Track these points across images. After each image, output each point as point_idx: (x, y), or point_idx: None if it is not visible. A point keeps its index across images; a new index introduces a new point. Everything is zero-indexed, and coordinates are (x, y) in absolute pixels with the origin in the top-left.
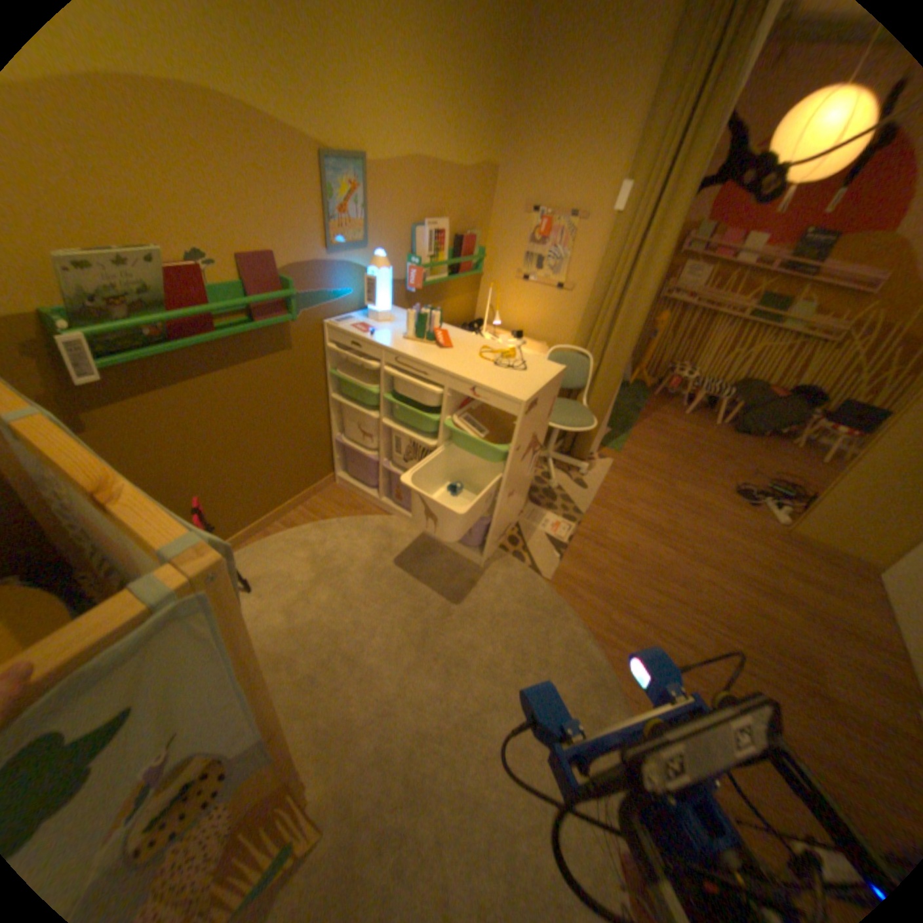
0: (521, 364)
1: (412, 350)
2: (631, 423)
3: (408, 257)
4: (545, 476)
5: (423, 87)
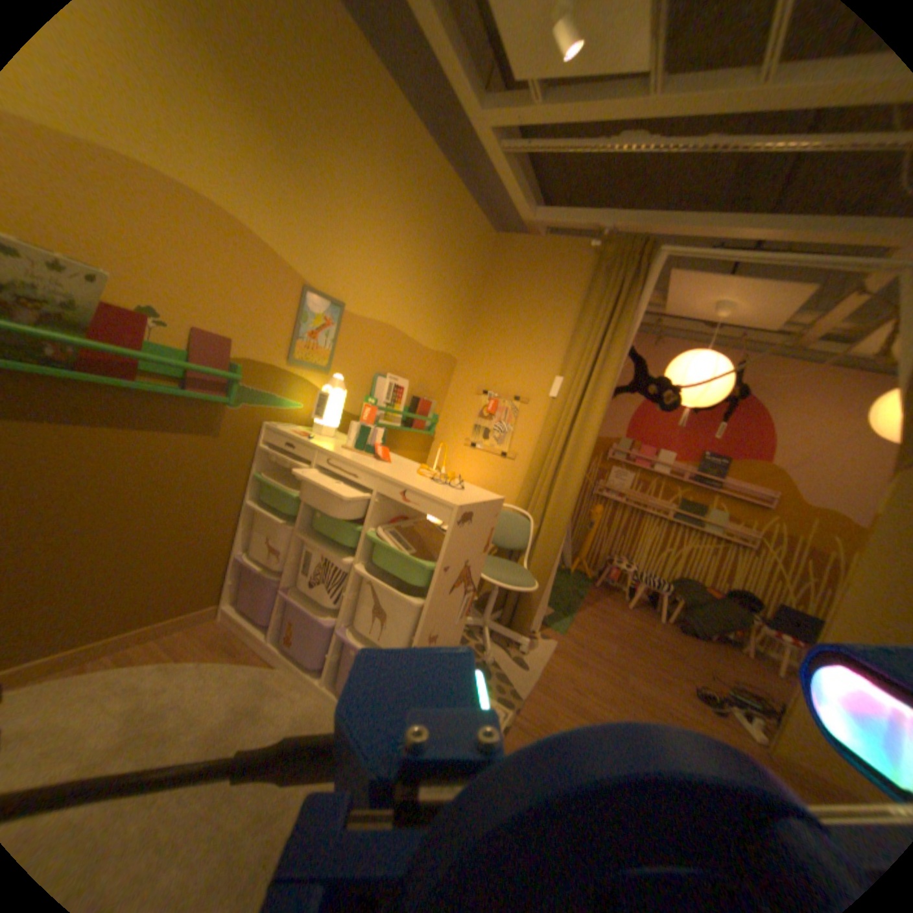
0: (460, 487)
1: (348, 456)
2: (576, 608)
3: (366, 398)
4: (480, 647)
5: (403, 284)
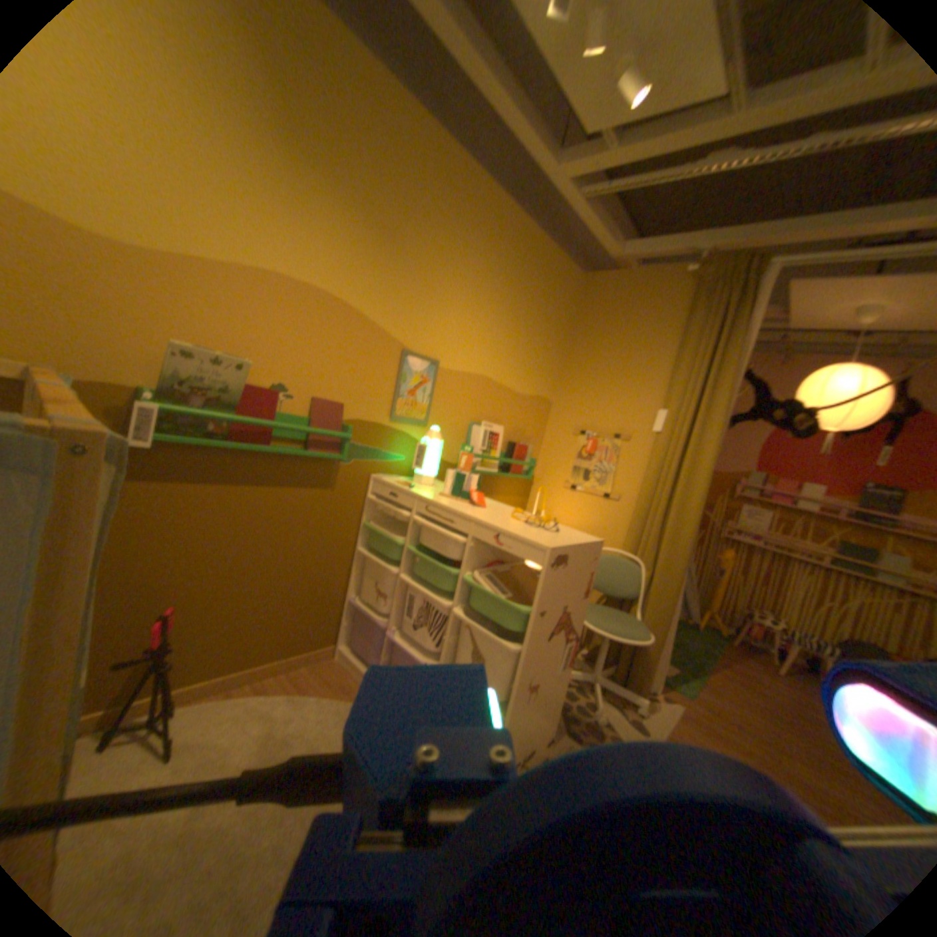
0: (556, 531)
1: (445, 503)
2: (708, 670)
3: (462, 447)
4: (591, 705)
5: (493, 336)
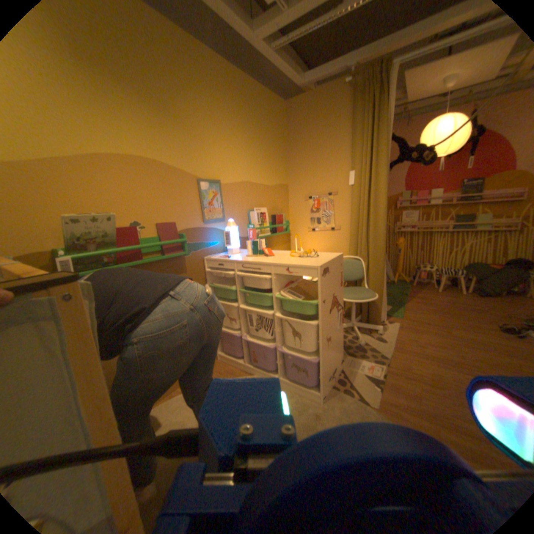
0: (315, 255)
1: (251, 259)
2: (404, 301)
3: (247, 225)
4: (354, 337)
5: (244, 154)
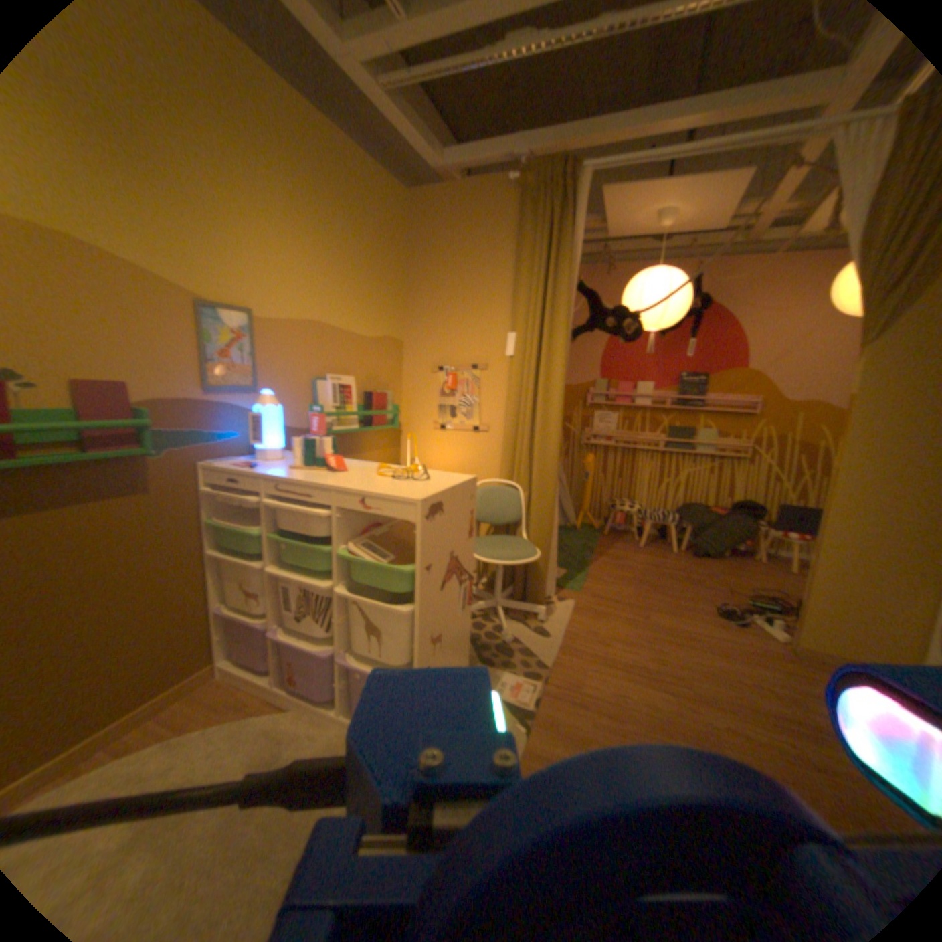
0: (426, 477)
1: (297, 475)
2: (587, 561)
3: (310, 406)
4: (496, 627)
5: (314, 270)
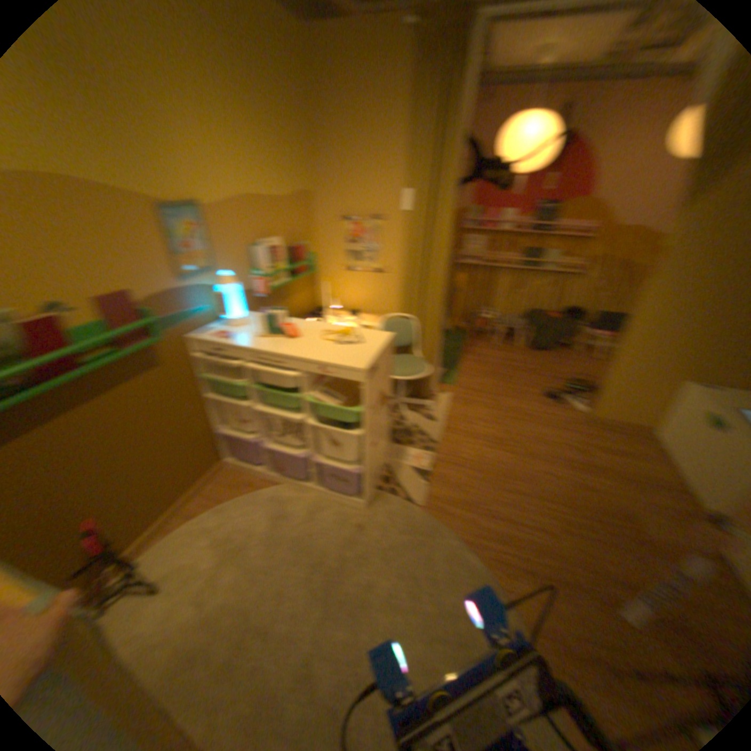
0: (355, 337)
1: (263, 345)
2: (455, 359)
3: (248, 270)
4: (398, 418)
5: (232, 143)
